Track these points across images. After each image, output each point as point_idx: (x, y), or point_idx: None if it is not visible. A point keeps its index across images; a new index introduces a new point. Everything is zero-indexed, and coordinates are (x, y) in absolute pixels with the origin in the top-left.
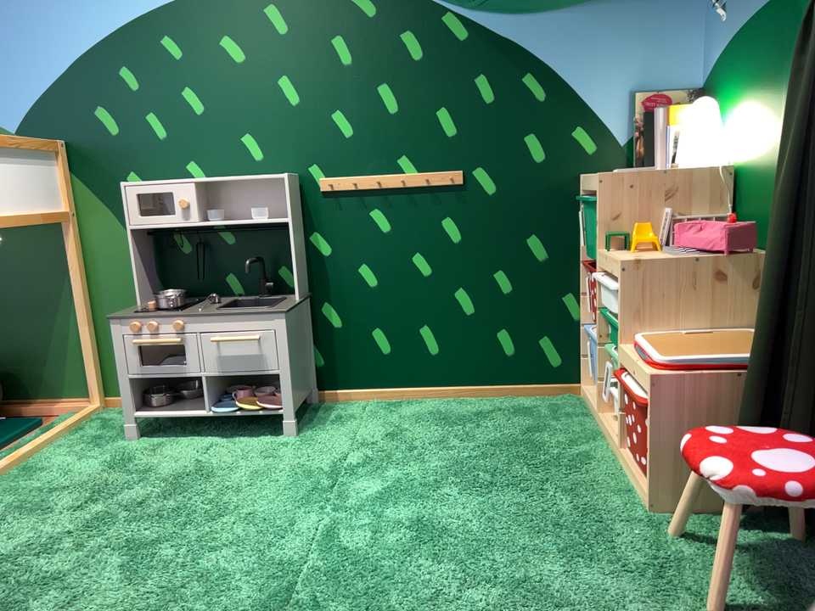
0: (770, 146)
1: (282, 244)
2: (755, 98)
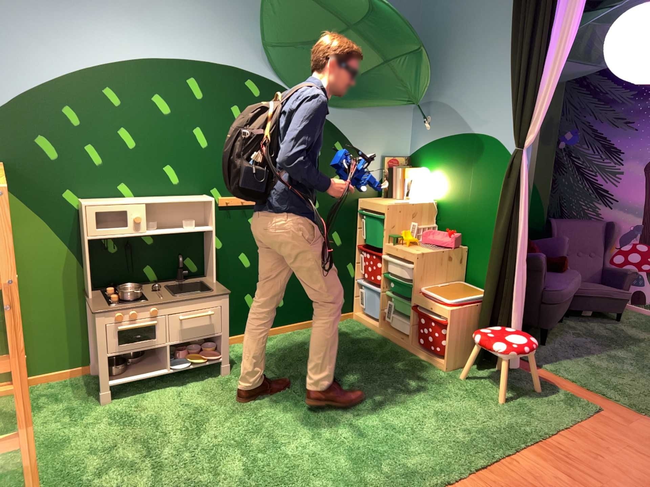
0: (459, 199)
1: (191, 242)
2: (449, 175)
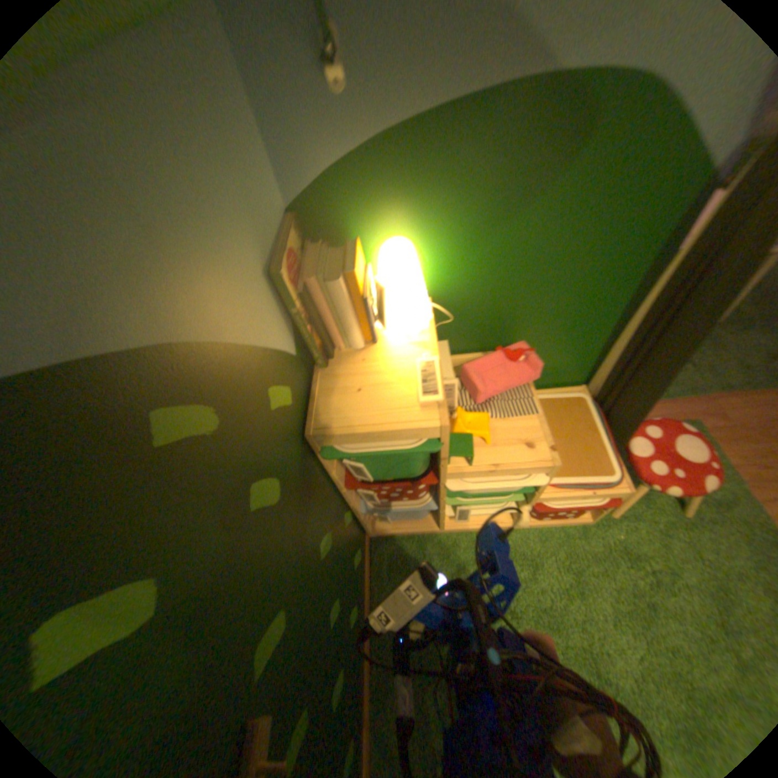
0: (506, 270)
1: None
2: (471, 222)
